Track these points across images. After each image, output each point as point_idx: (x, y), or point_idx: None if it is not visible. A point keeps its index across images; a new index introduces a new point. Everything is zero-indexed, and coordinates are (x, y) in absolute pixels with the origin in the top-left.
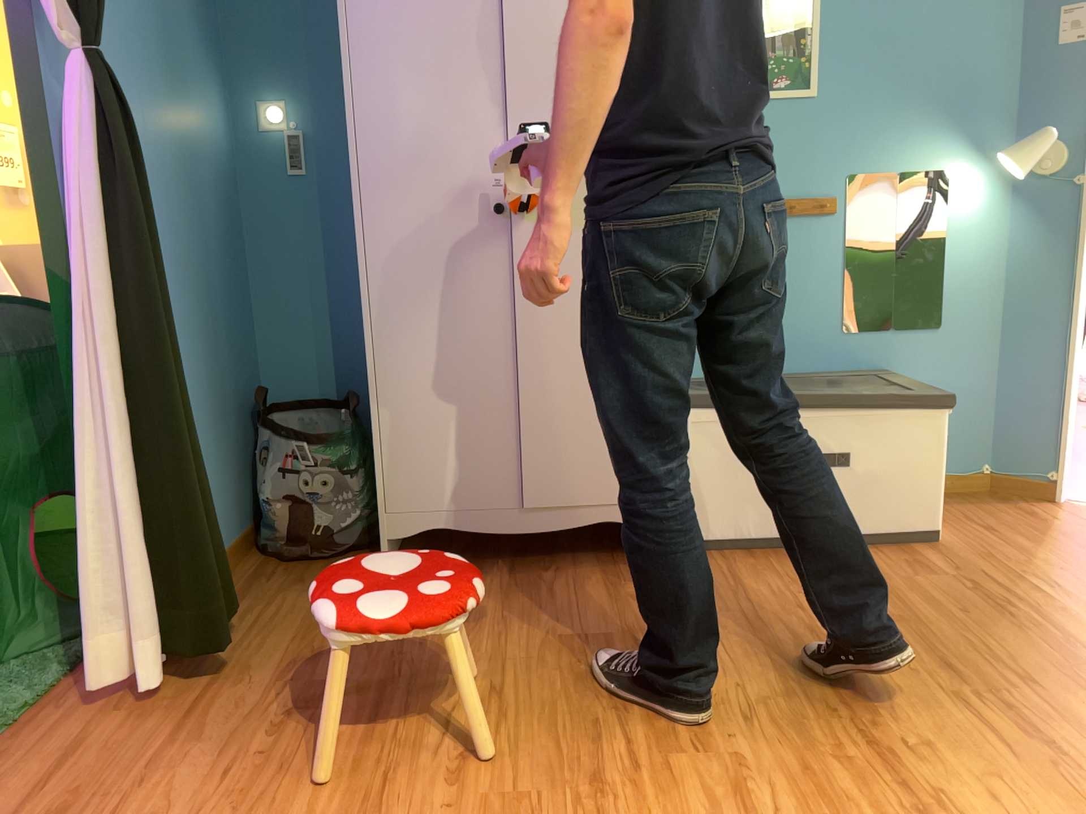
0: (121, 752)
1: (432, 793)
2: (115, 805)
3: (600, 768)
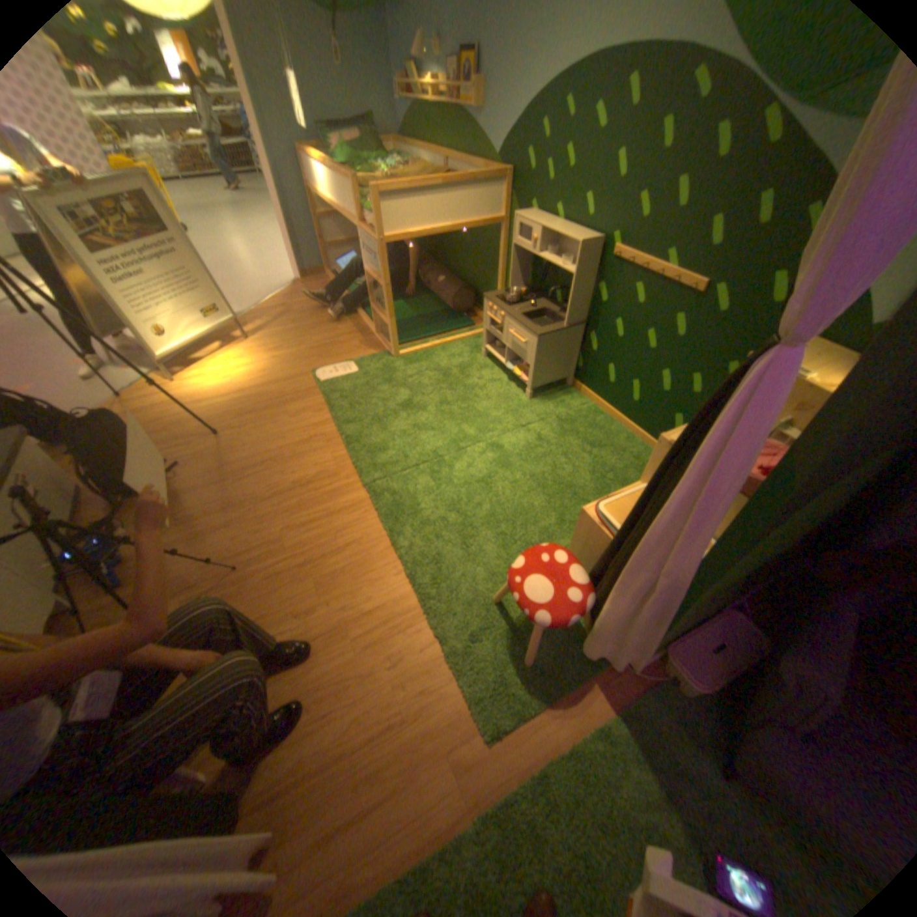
0: (319, 786)
1: (316, 608)
2: (357, 739)
3: (289, 561)
